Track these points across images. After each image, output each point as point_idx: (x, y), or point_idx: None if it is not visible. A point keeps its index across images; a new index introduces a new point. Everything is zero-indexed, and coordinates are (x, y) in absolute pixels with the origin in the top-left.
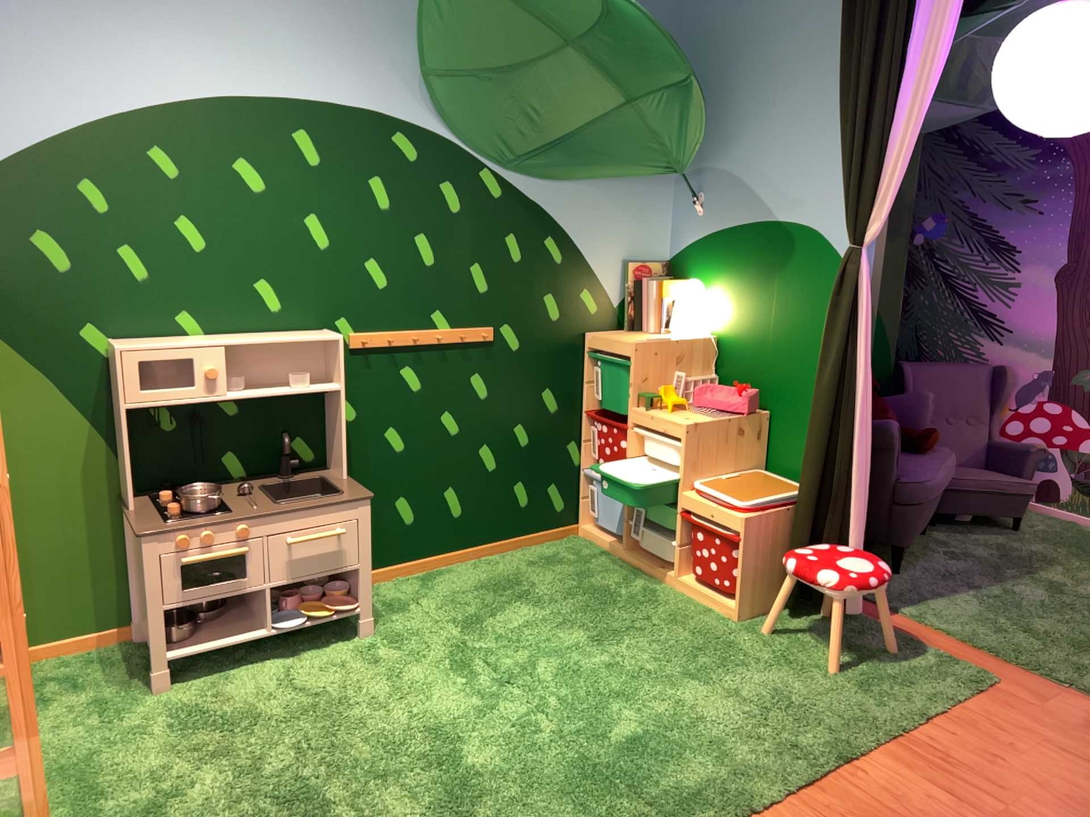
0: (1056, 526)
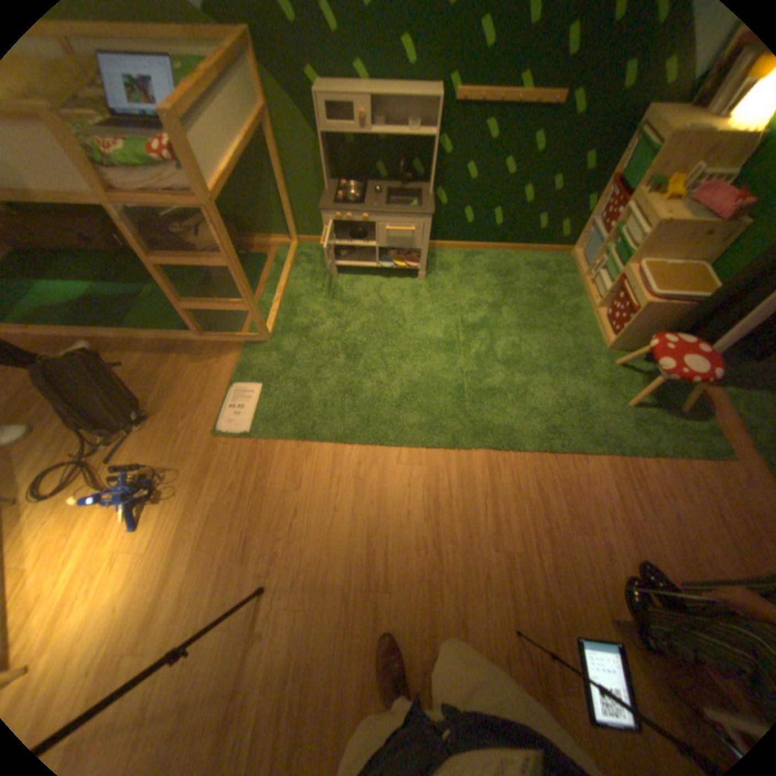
0: None
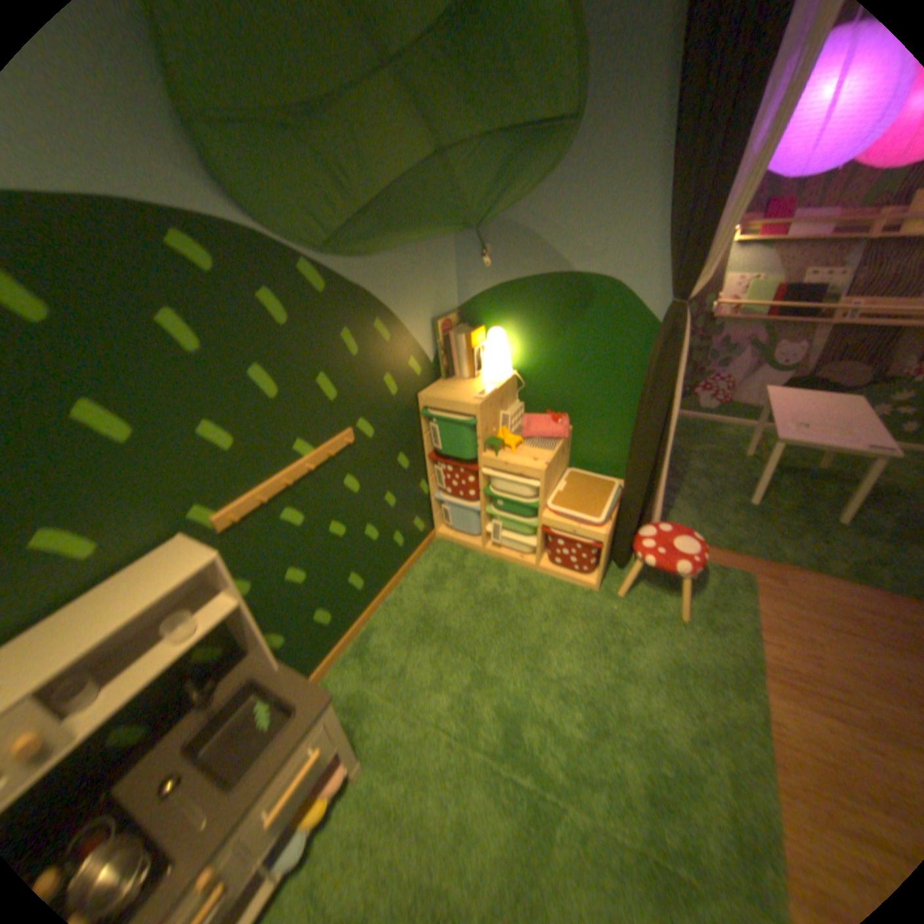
0: None
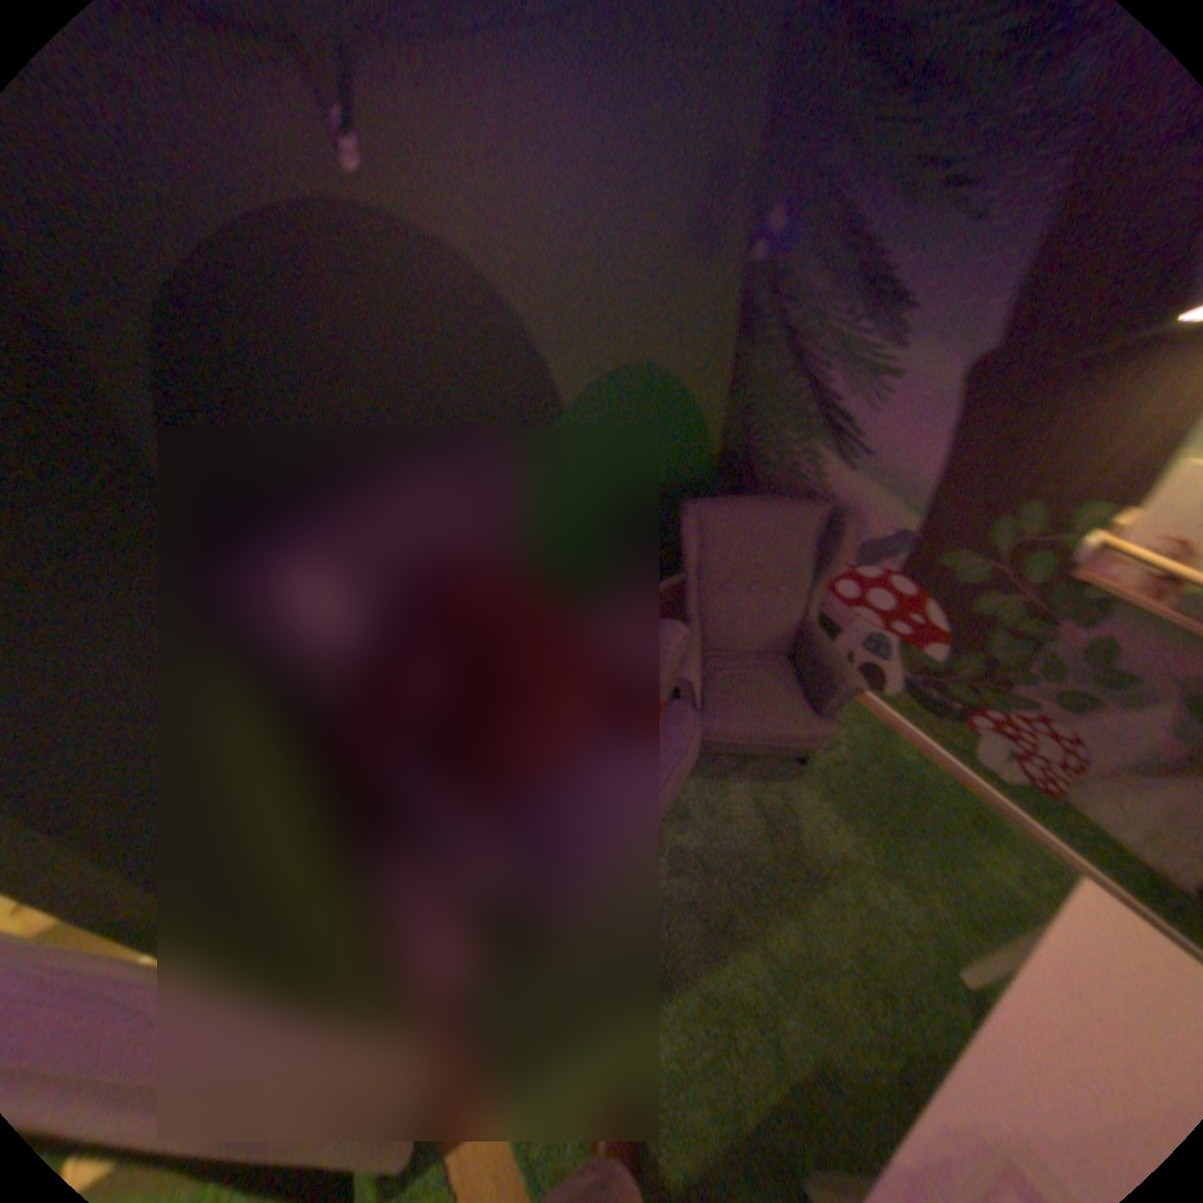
0: (869, 752)
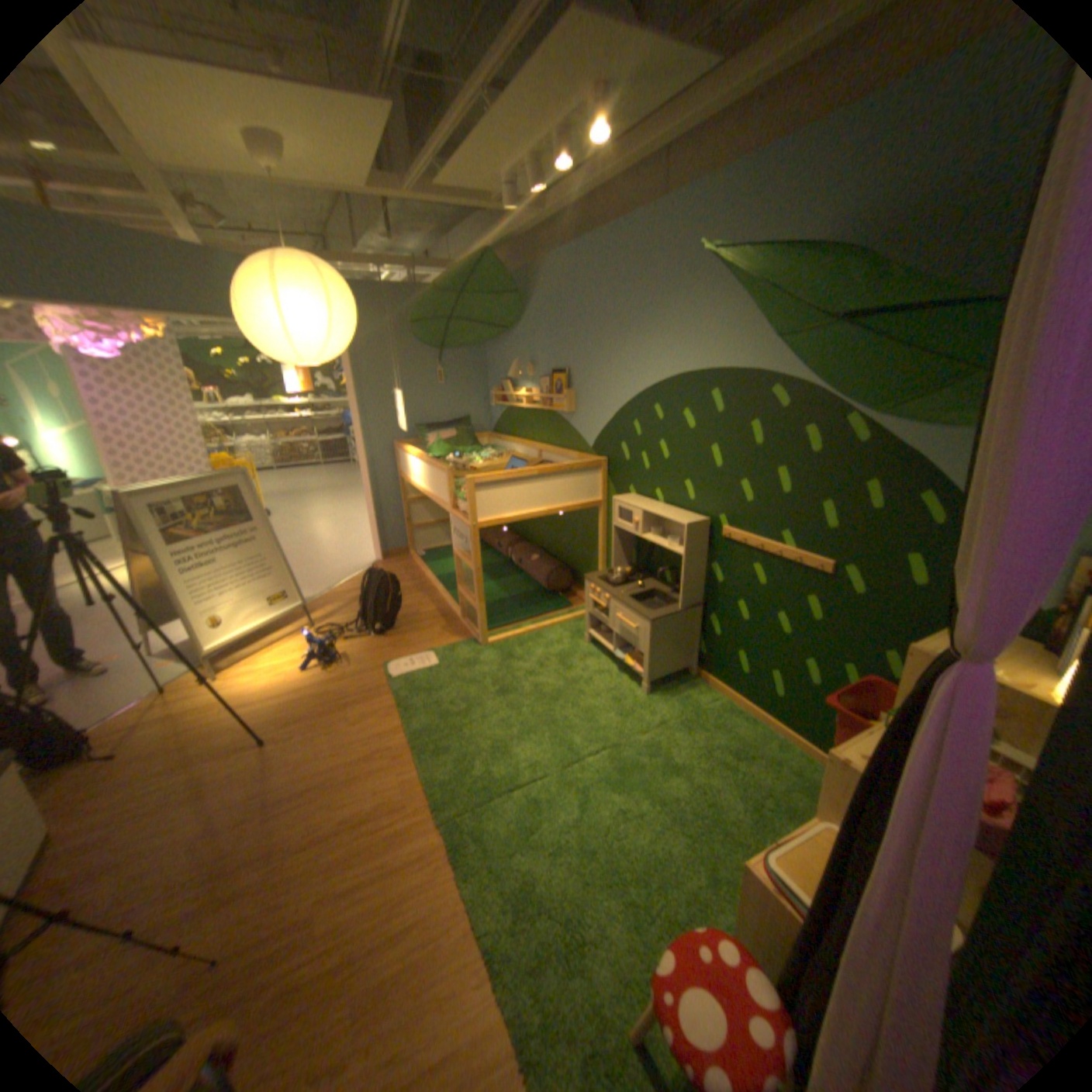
0: None
